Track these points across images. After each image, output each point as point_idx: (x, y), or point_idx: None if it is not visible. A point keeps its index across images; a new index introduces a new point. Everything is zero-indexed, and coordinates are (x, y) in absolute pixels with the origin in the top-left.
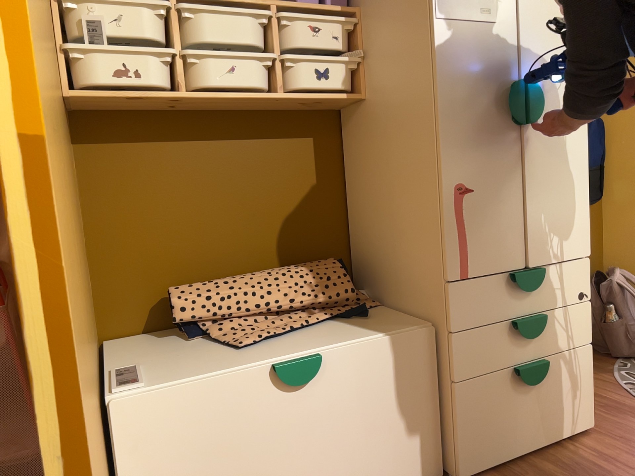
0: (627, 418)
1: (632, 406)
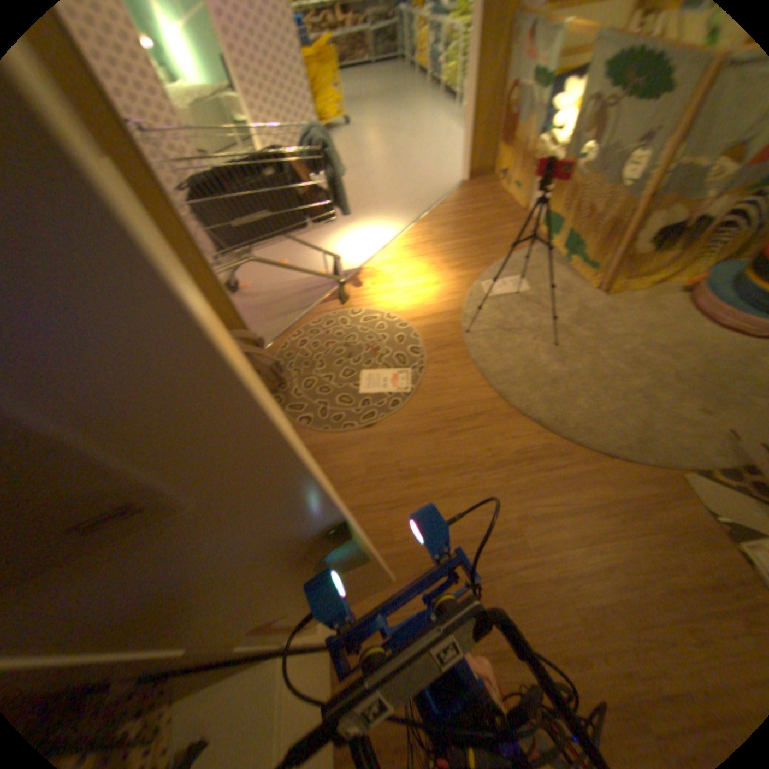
0: (333, 461)
1: (324, 445)
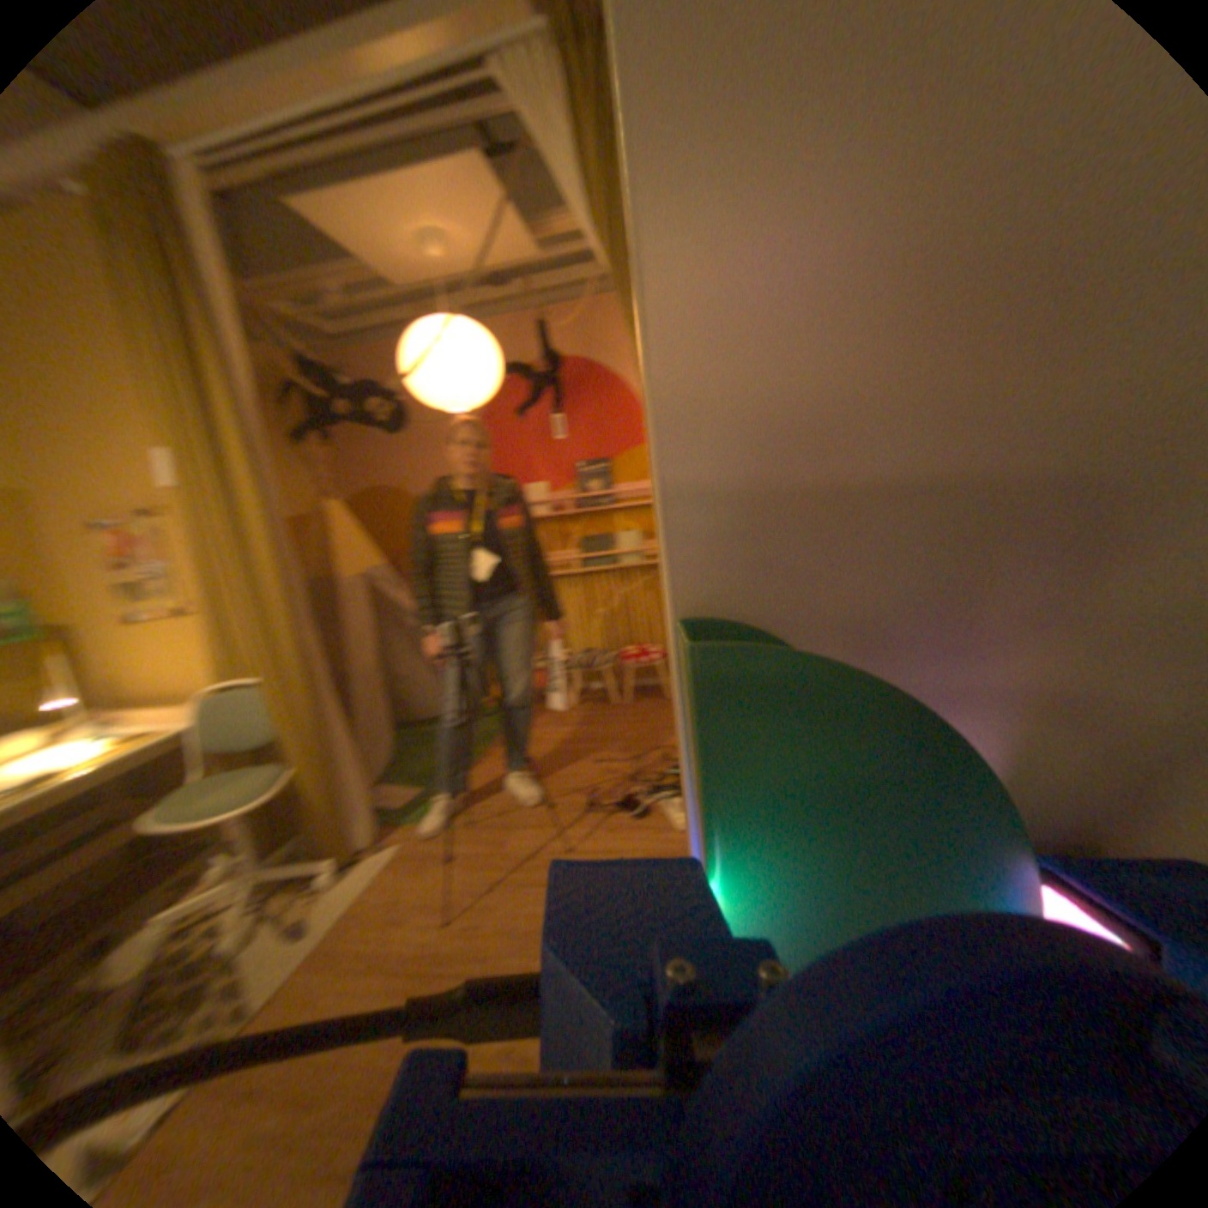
0: None
1: None
